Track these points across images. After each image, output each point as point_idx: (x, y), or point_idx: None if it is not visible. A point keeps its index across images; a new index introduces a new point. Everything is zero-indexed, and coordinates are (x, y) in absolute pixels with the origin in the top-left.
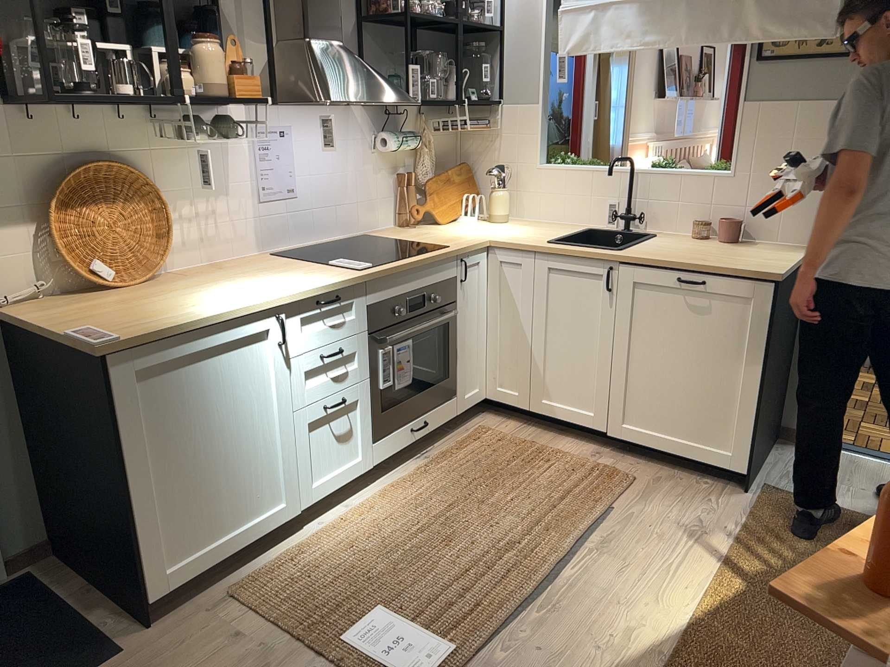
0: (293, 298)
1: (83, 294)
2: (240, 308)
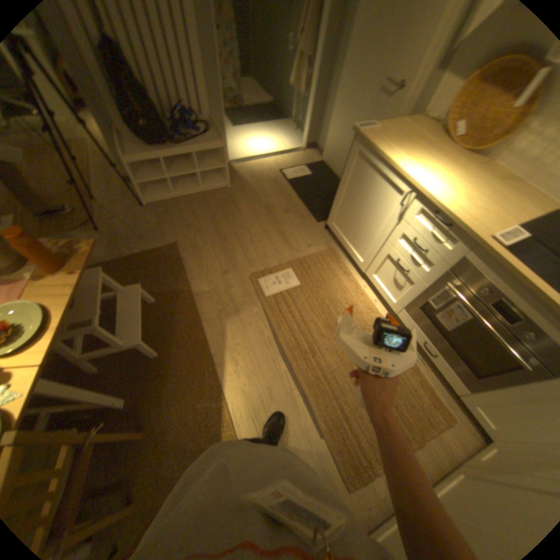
0: (424, 192)
1: (447, 133)
2: (401, 166)
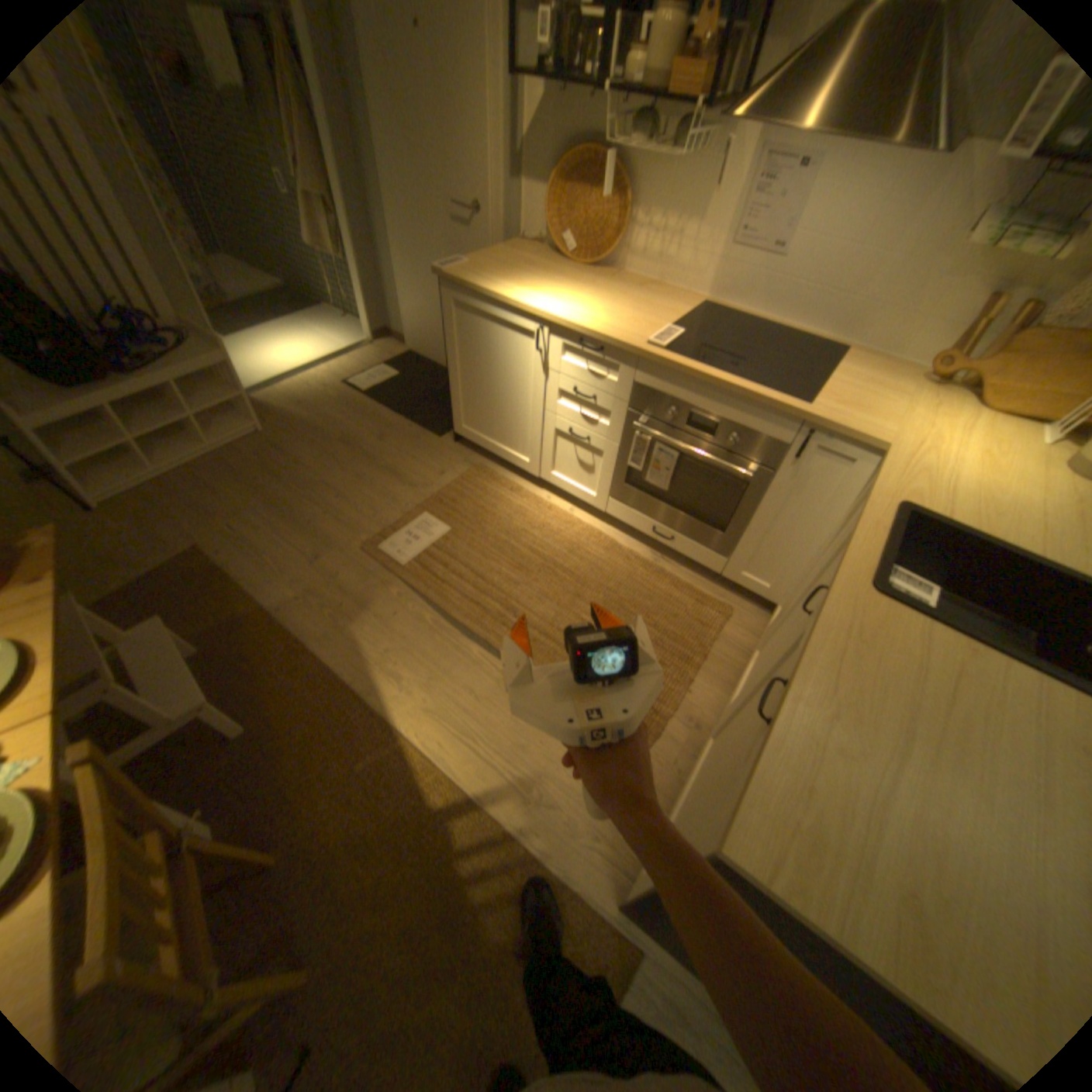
0: (553, 322)
1: (555, 254)
2: (513, 301)
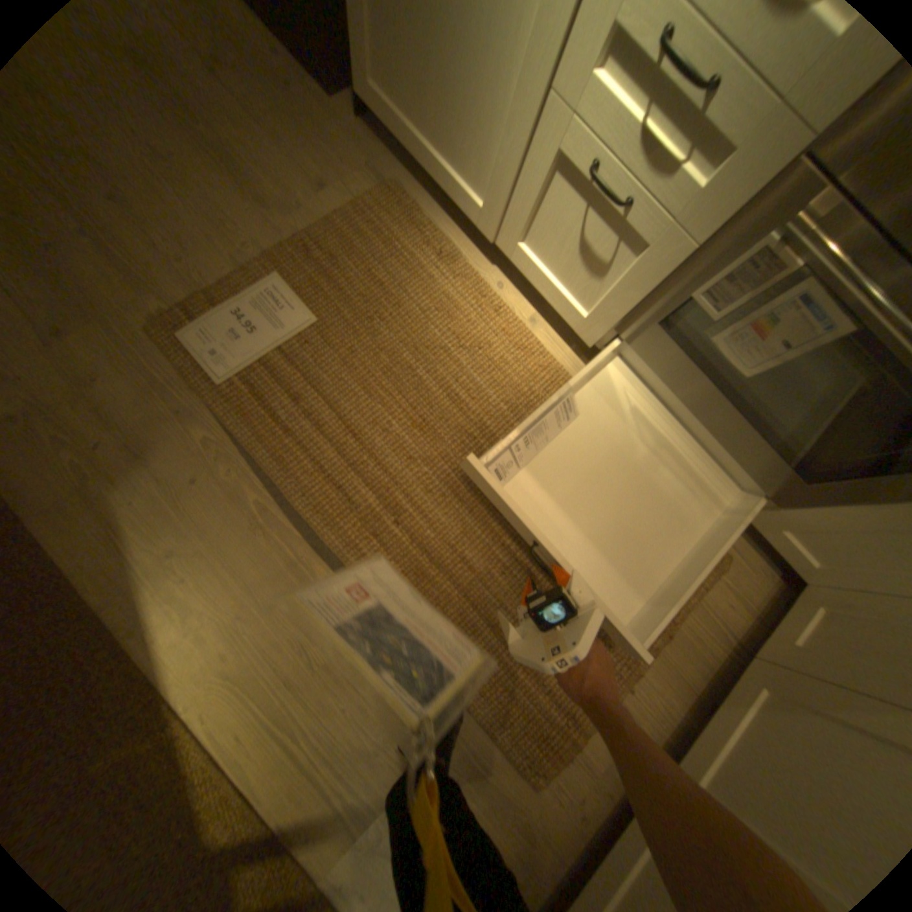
0: None
1: None
2: None
